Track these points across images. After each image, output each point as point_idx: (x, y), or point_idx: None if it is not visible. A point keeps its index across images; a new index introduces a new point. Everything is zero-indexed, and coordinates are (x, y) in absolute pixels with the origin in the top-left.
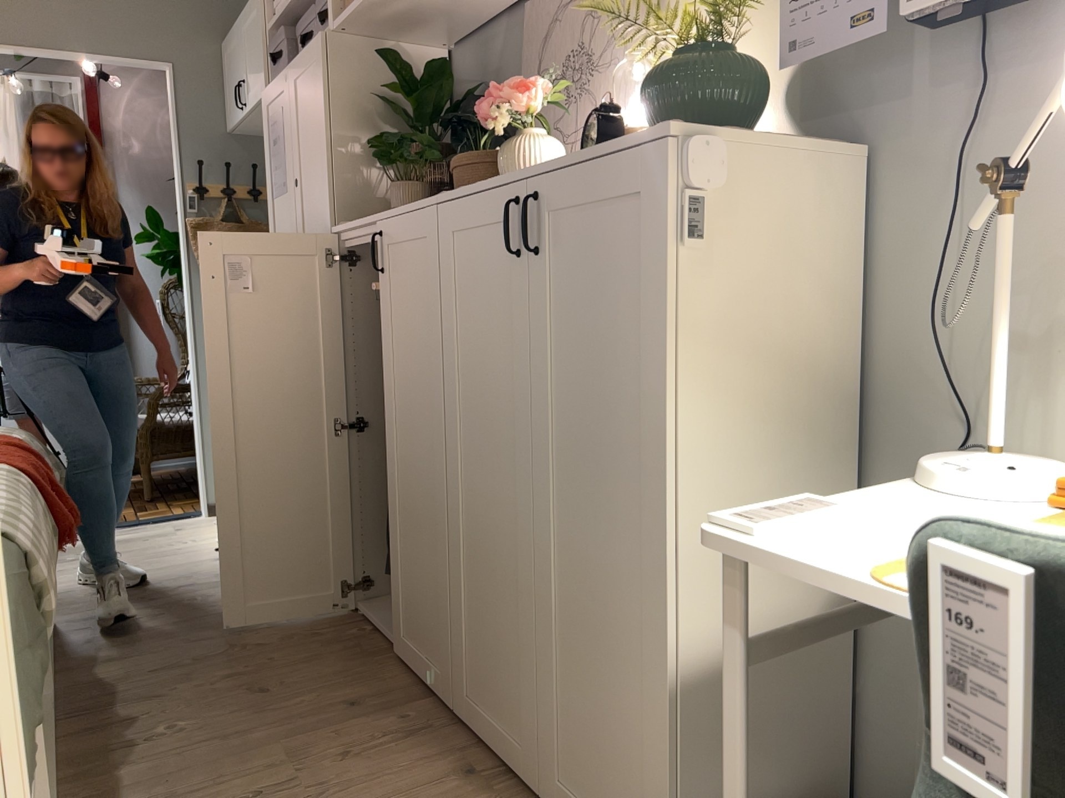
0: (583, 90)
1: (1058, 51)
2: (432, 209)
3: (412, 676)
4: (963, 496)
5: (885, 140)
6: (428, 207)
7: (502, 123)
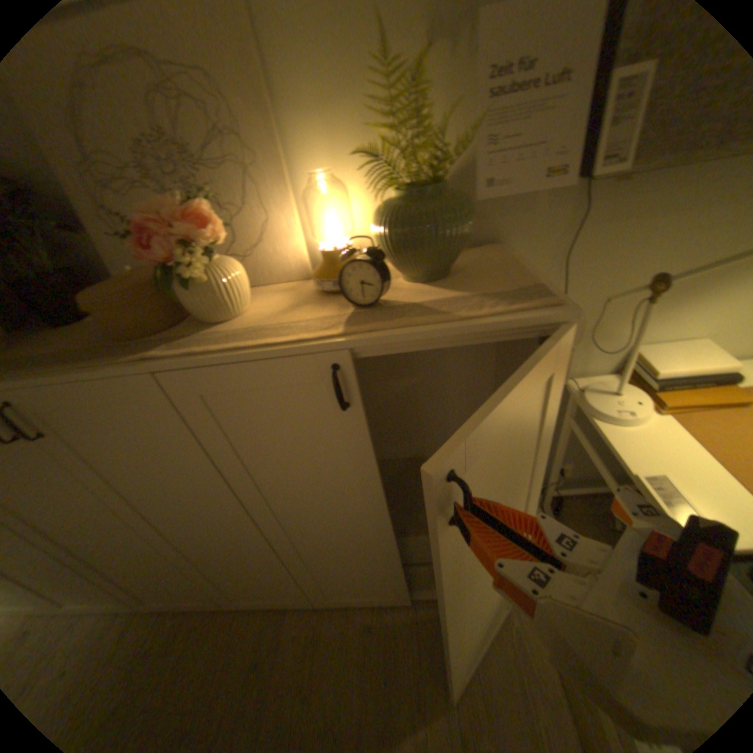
0: (195, 187)
1: (619, 190)
2: (138, 376)
3: (253, 610)
4: (632, 422)
5: (509, 236)
6: (124, 374)
7: (197, 266)
